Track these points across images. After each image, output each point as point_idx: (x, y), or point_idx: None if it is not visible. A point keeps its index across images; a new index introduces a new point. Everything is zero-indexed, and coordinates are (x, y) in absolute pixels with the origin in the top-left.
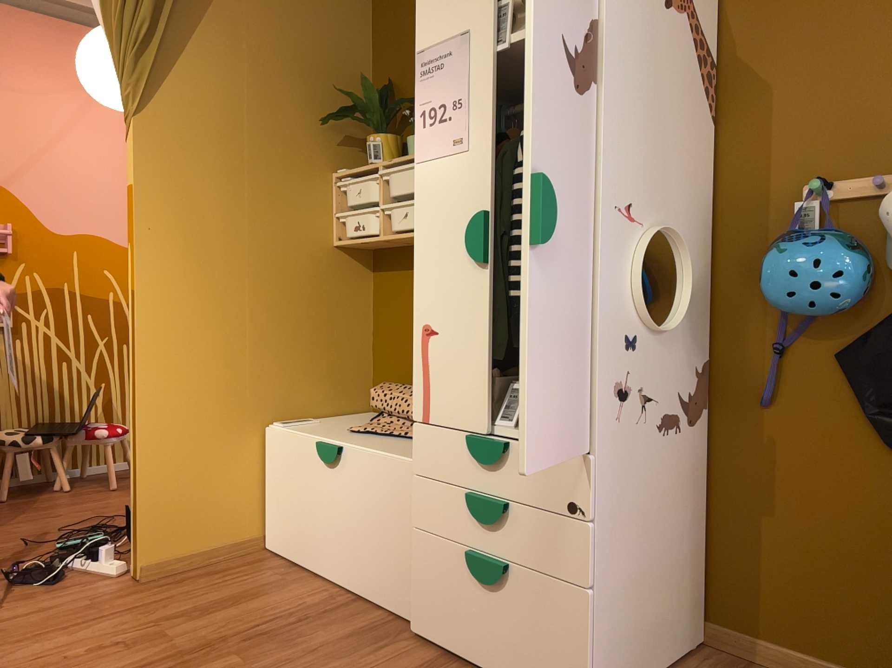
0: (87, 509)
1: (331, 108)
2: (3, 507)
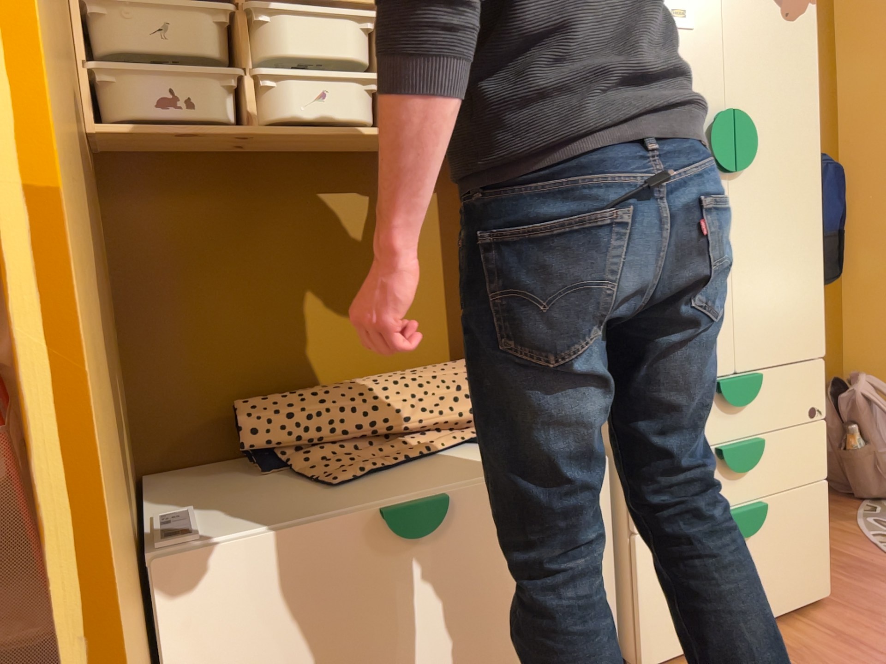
0: None
1: None
2: None
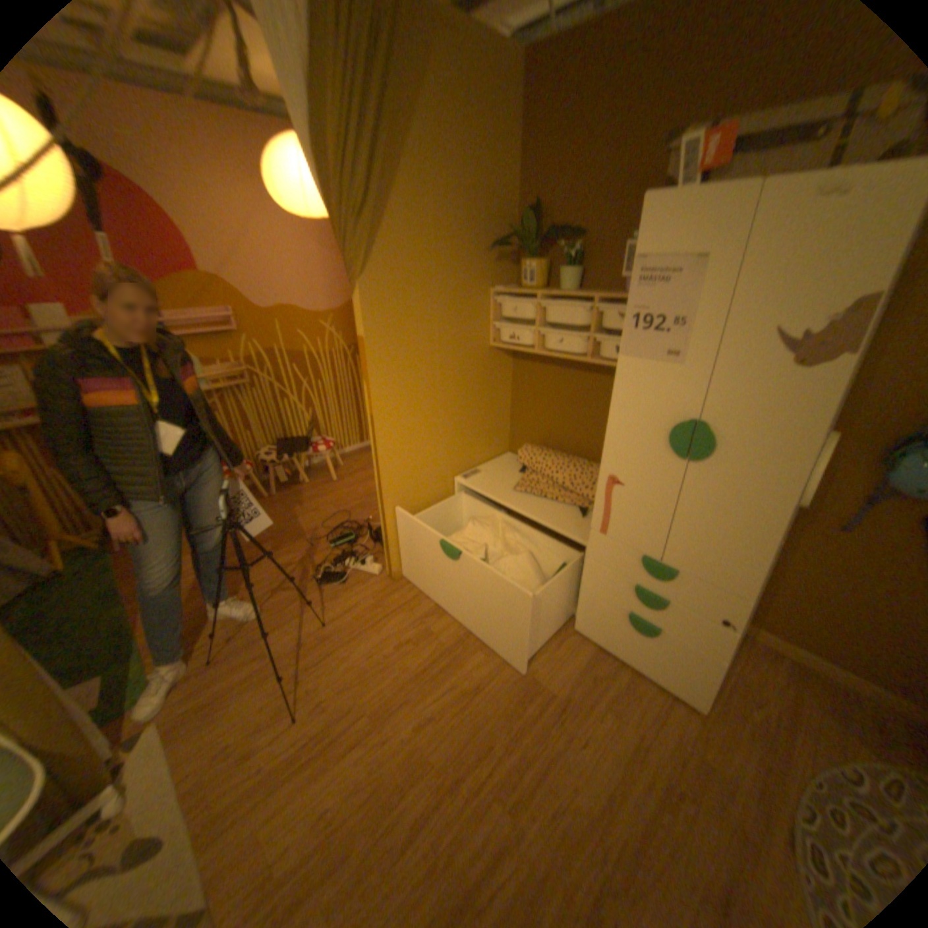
0: (329, 505)
1: (490, 231)
2: (277, 504)
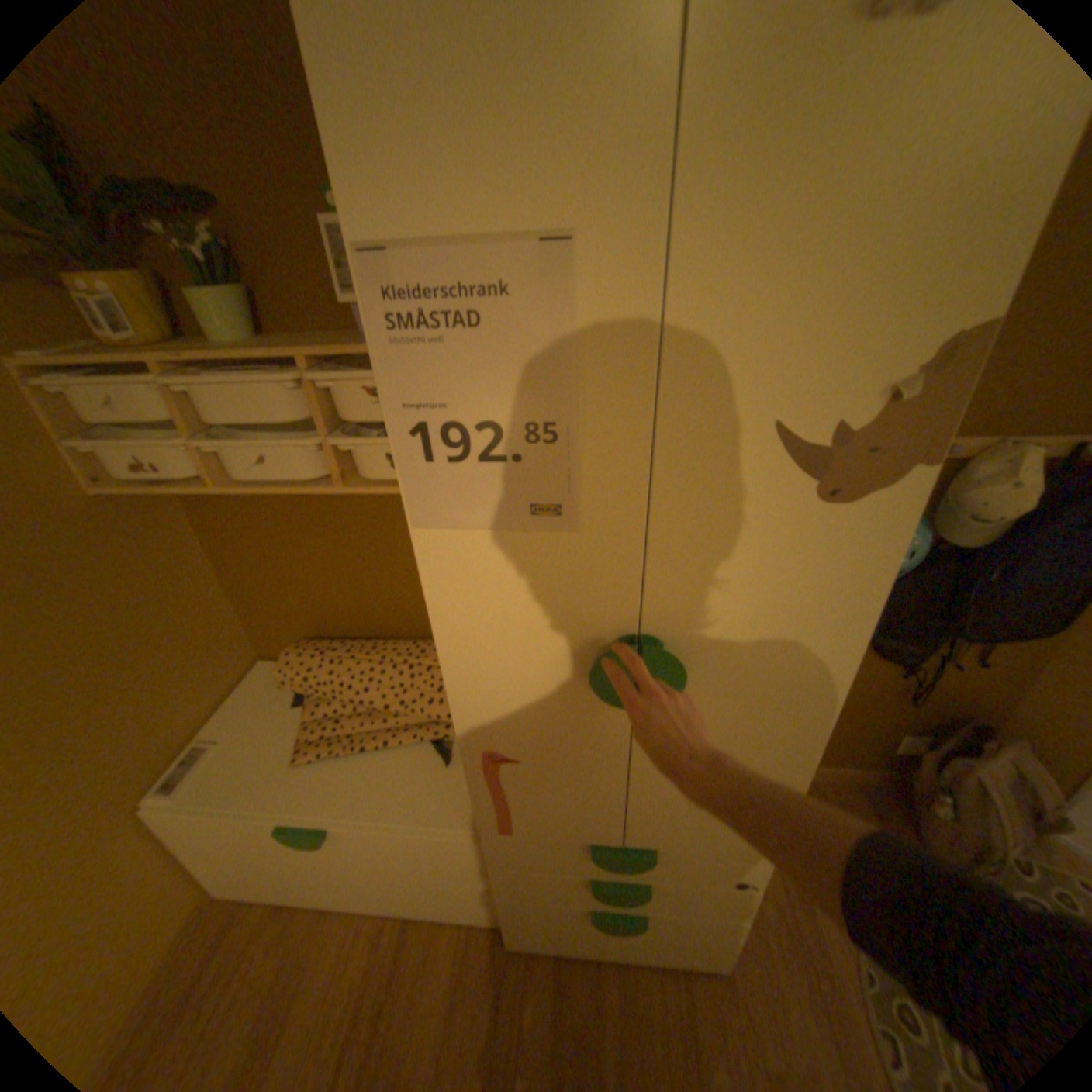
0: None
1: None
2: None
